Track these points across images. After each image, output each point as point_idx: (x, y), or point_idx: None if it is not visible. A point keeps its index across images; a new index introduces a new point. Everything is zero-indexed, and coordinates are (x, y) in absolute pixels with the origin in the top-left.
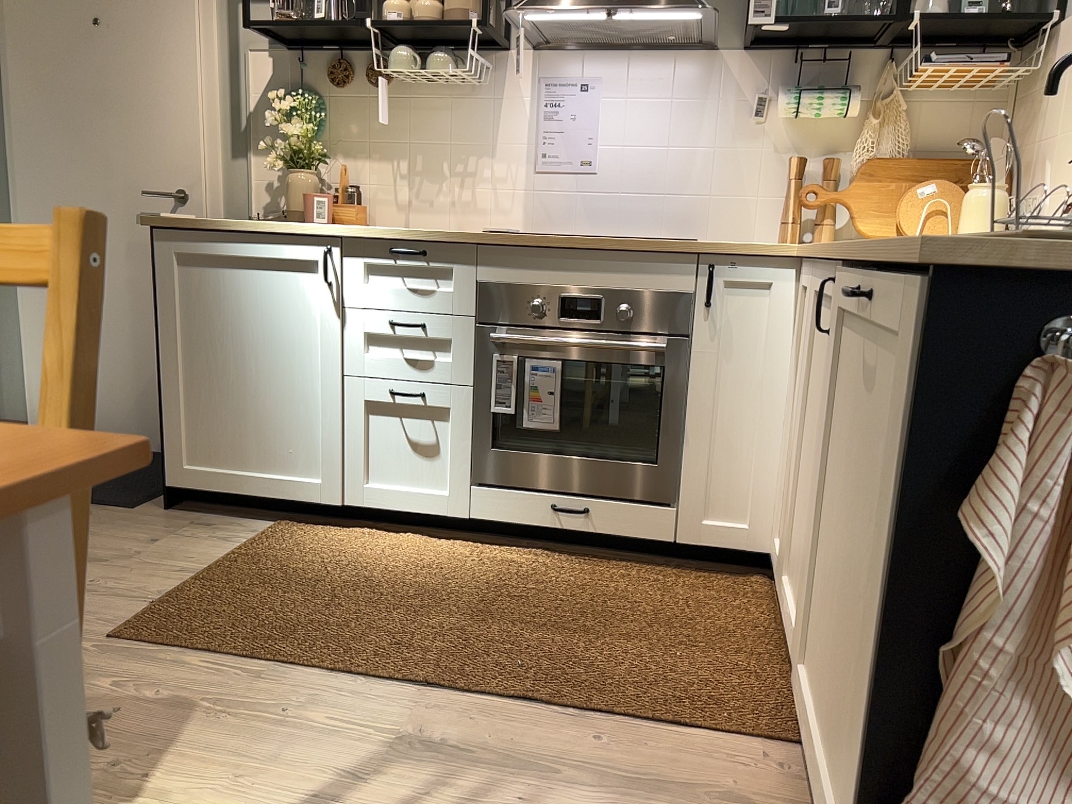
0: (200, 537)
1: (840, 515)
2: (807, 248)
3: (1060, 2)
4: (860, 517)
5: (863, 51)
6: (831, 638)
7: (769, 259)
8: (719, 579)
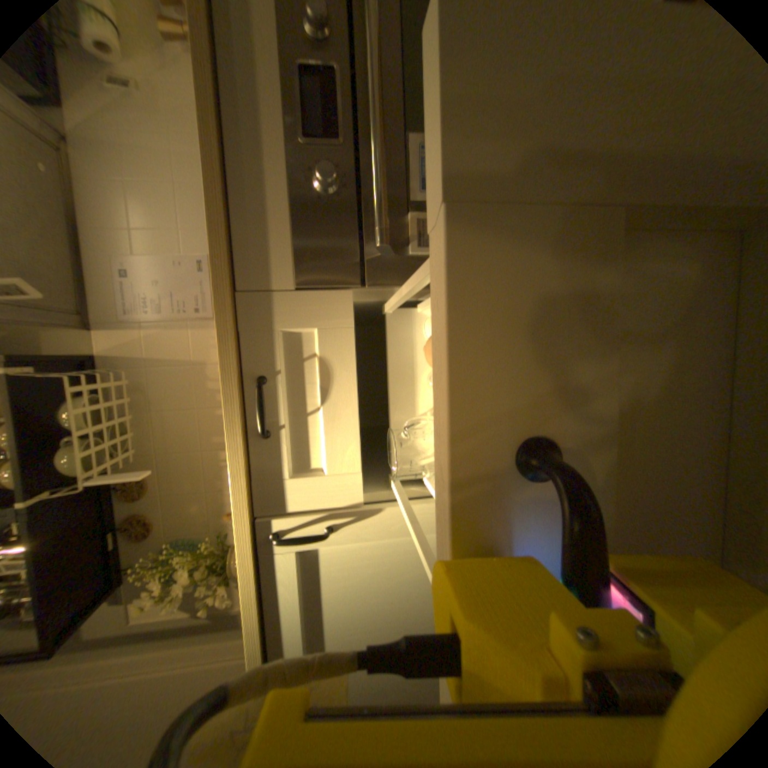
0: None
1: None
2: None
3: None
4: None
5: None
6: None
7: None
8: None
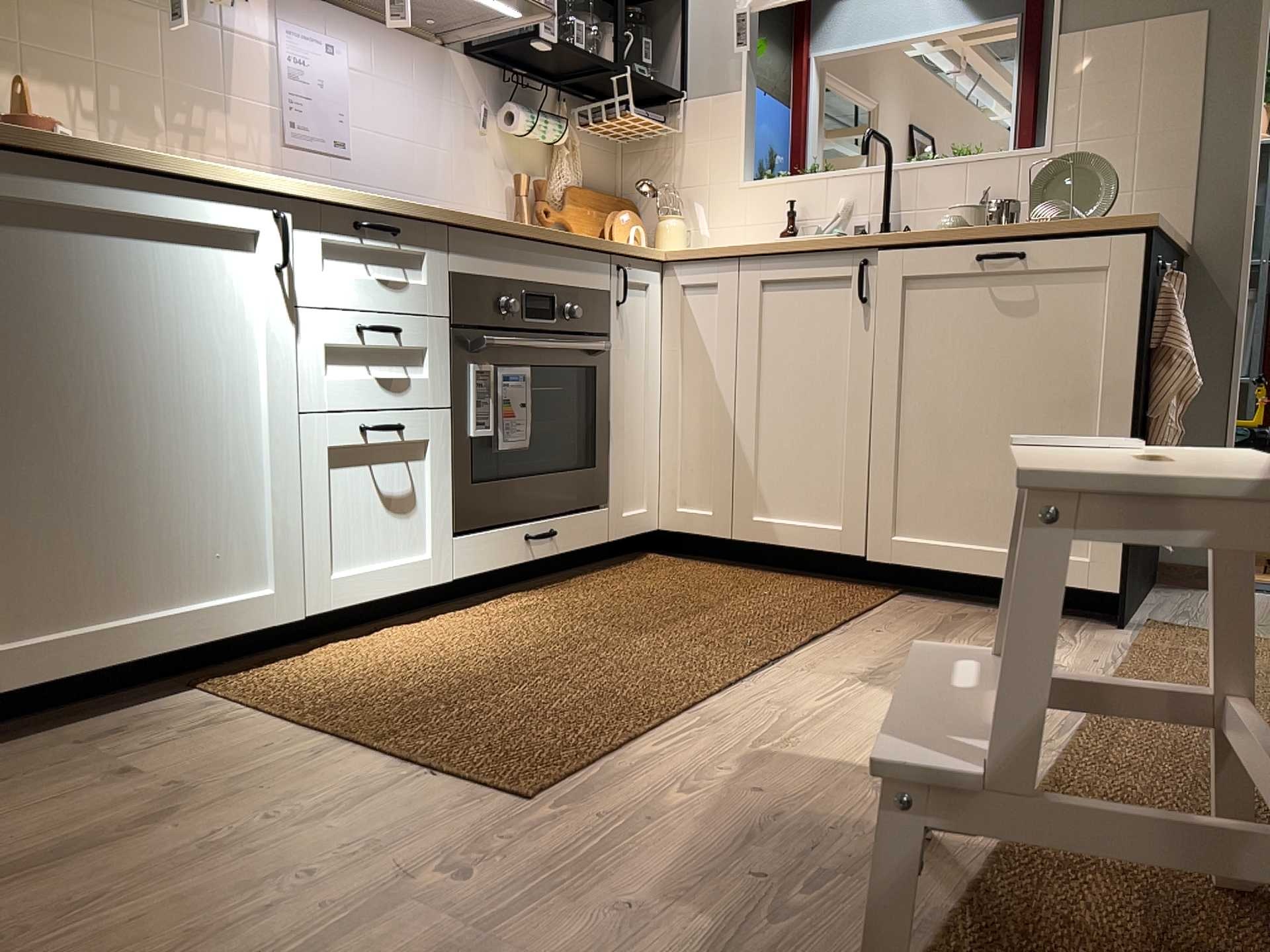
0: (167, 736)
1: (931, 407)
2: (702, 248)
3: (676, 86)
4: (994, 388)
5: (544, 87)
6: (945, 487)
7: (648, 259)
8: (632, 564)
